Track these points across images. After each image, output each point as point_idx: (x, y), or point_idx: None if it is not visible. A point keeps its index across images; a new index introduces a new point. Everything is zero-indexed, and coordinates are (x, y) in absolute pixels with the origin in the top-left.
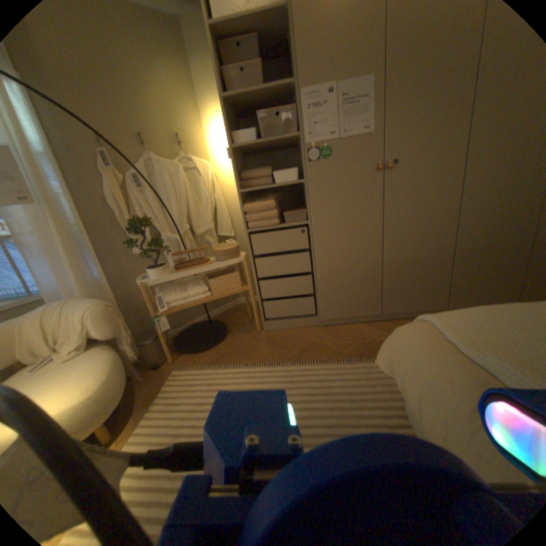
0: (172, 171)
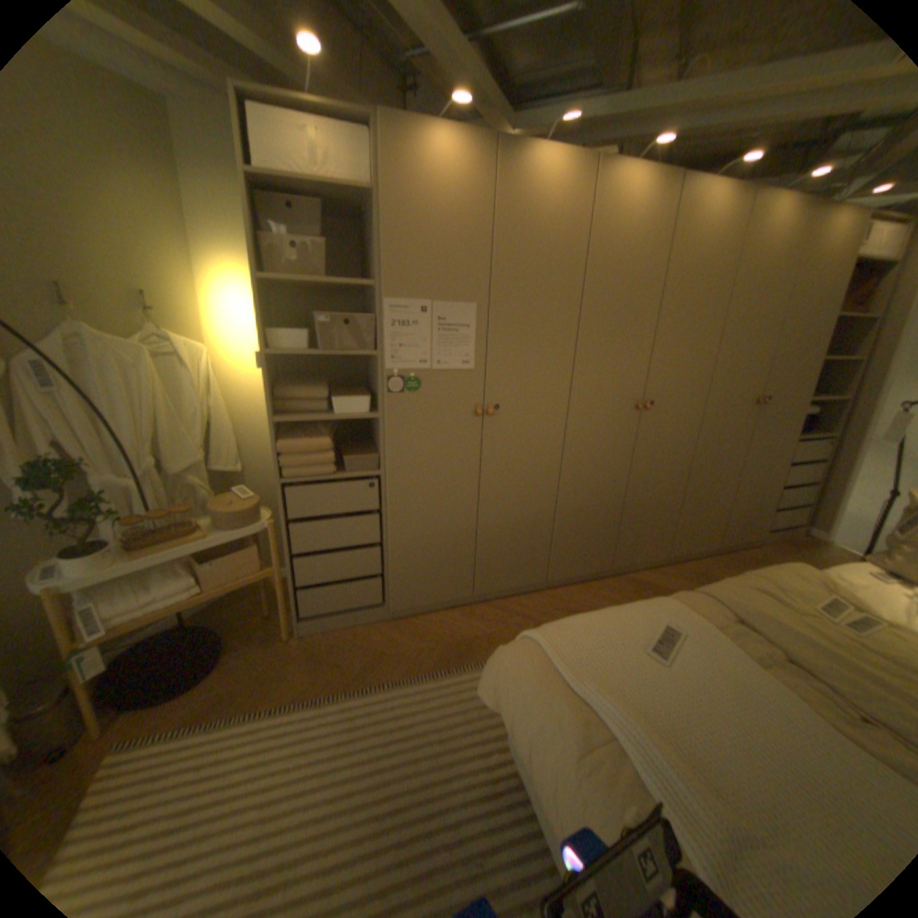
0: (129, 363)
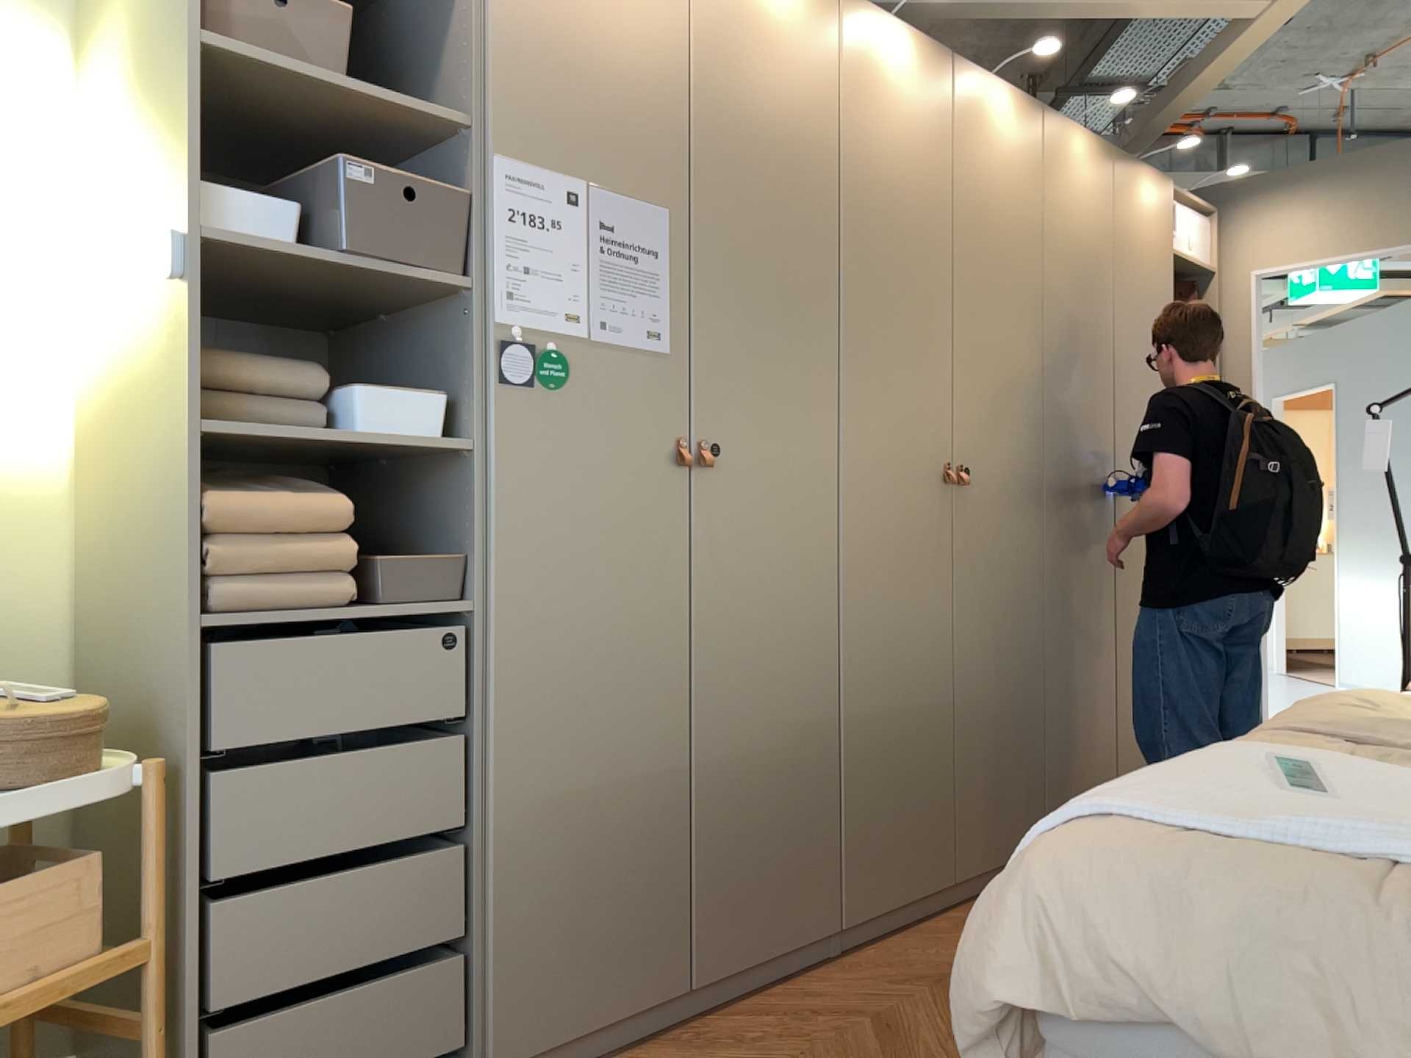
0: None
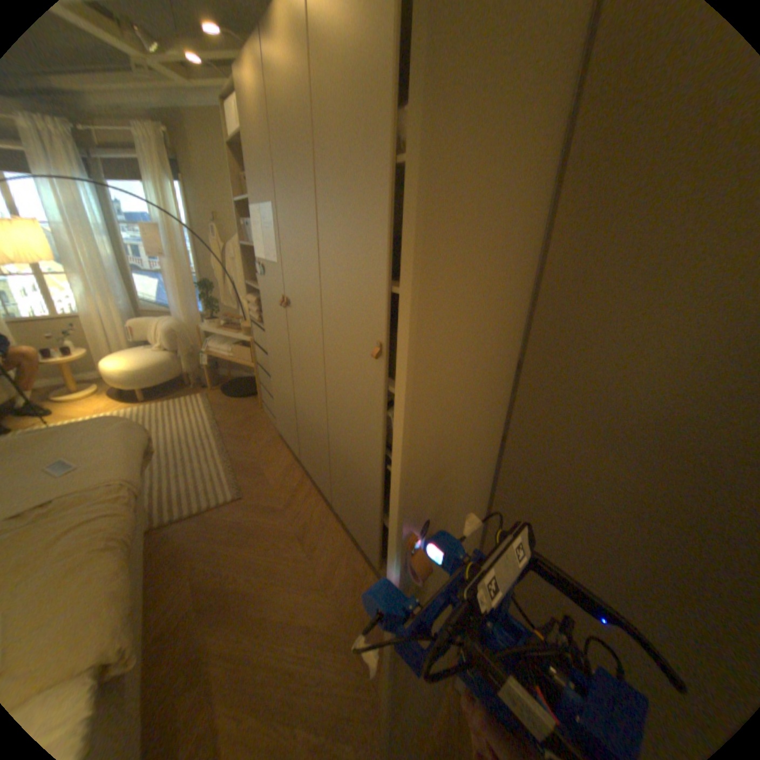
0: None
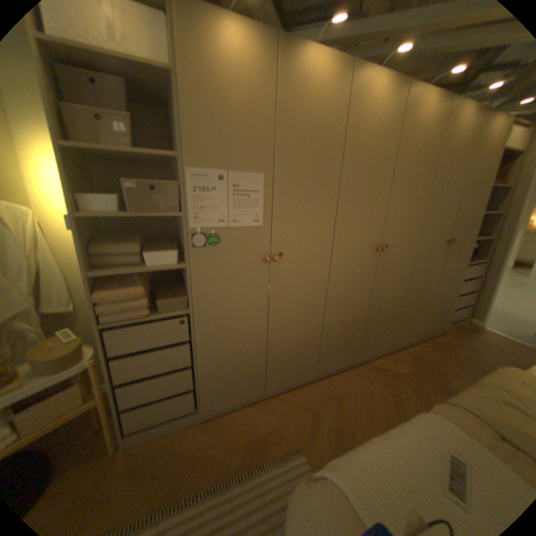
0: None
